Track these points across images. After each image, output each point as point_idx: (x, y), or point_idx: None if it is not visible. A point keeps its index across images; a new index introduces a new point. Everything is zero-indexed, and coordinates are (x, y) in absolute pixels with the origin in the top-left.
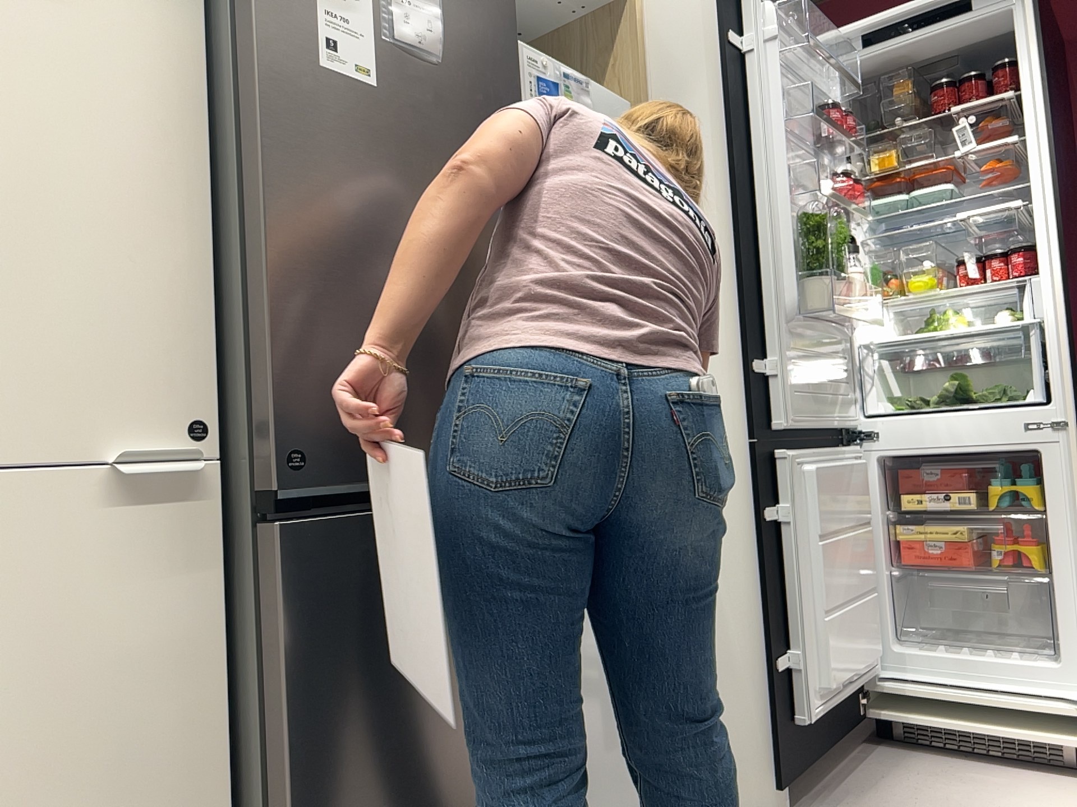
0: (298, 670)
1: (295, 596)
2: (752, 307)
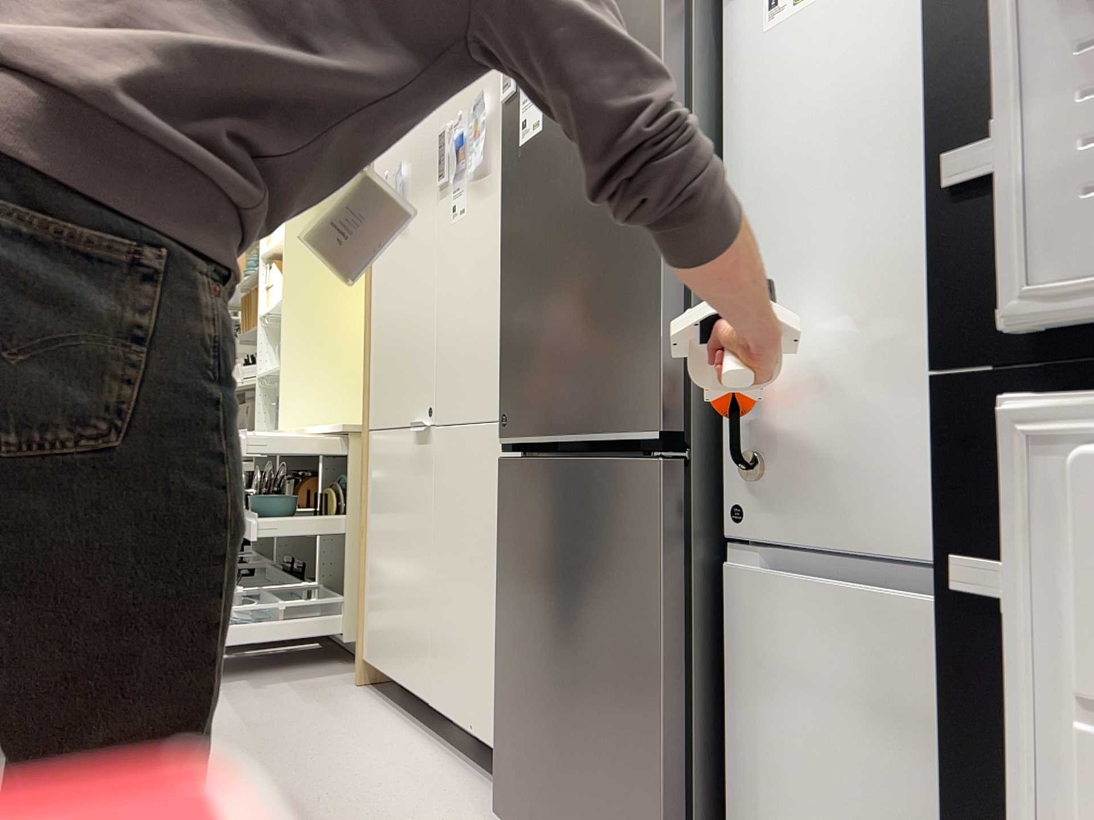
0: (502, 553)
1: (503, 506)
2: (979, 4)
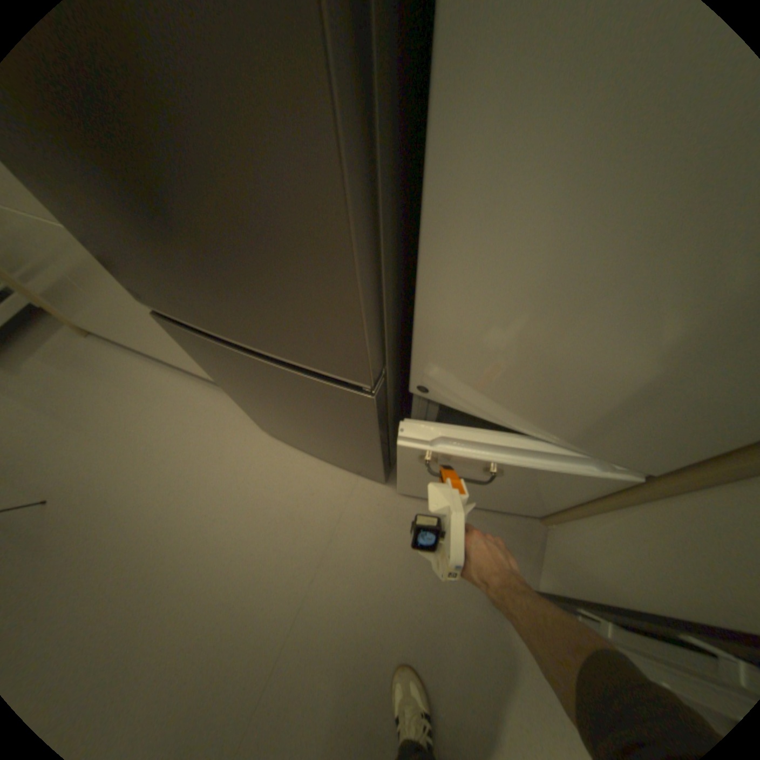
0: (201, 362)
1: (181, 341)
2: None
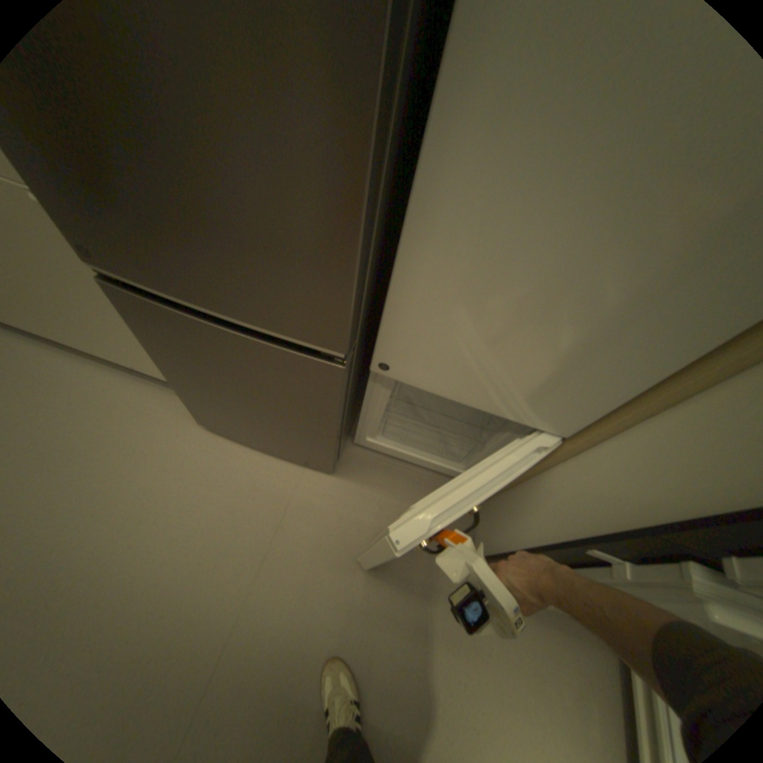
0: (146, 339)
1: (128, 312)
2: None
